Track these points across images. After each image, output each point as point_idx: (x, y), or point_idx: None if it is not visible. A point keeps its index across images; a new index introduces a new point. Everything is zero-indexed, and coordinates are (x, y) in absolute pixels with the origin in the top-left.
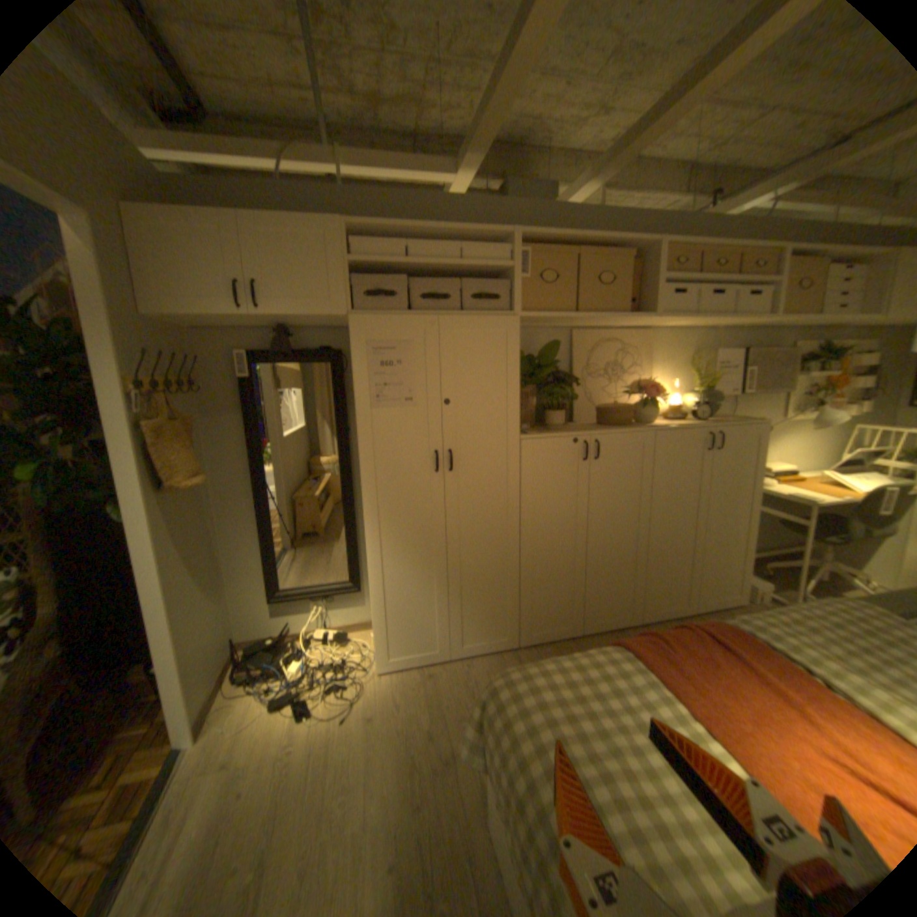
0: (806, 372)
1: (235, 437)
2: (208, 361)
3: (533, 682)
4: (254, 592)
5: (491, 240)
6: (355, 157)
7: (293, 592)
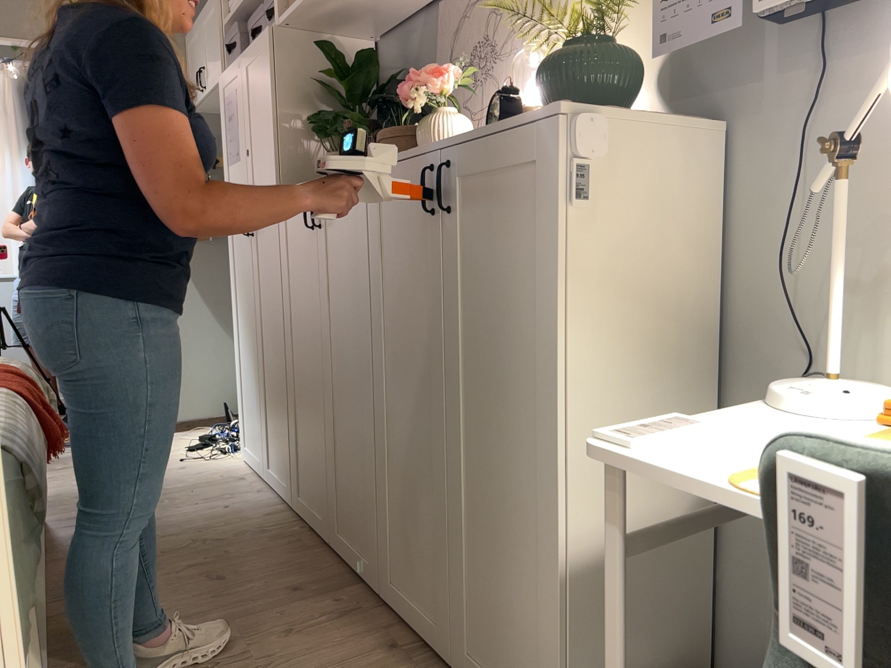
0: None
1: None
2: None
3: None
4: None
5: None
6: None
7: None
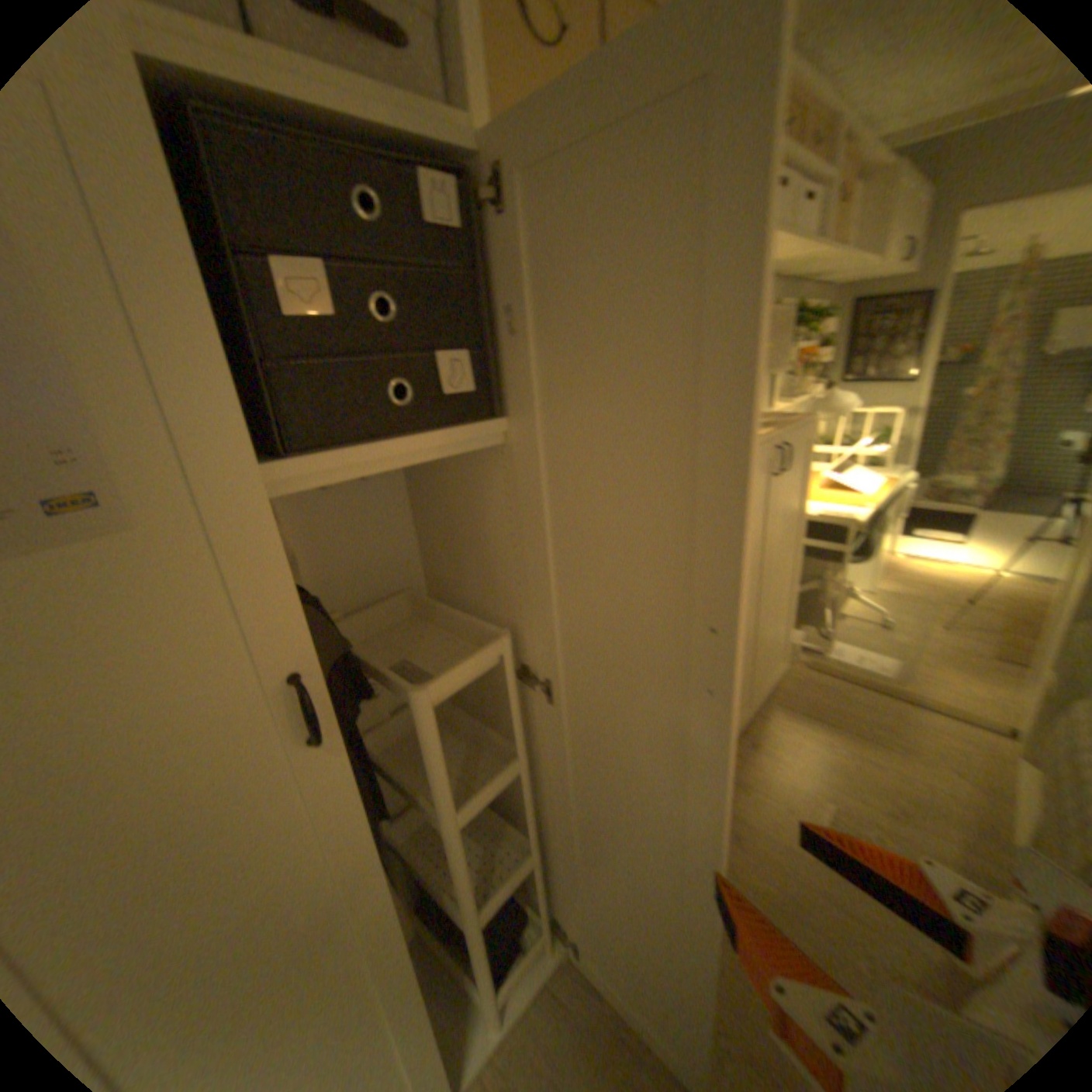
0: (795, 342)
1: None
2: None
3: None
4: None
5: None
6: None
7: None
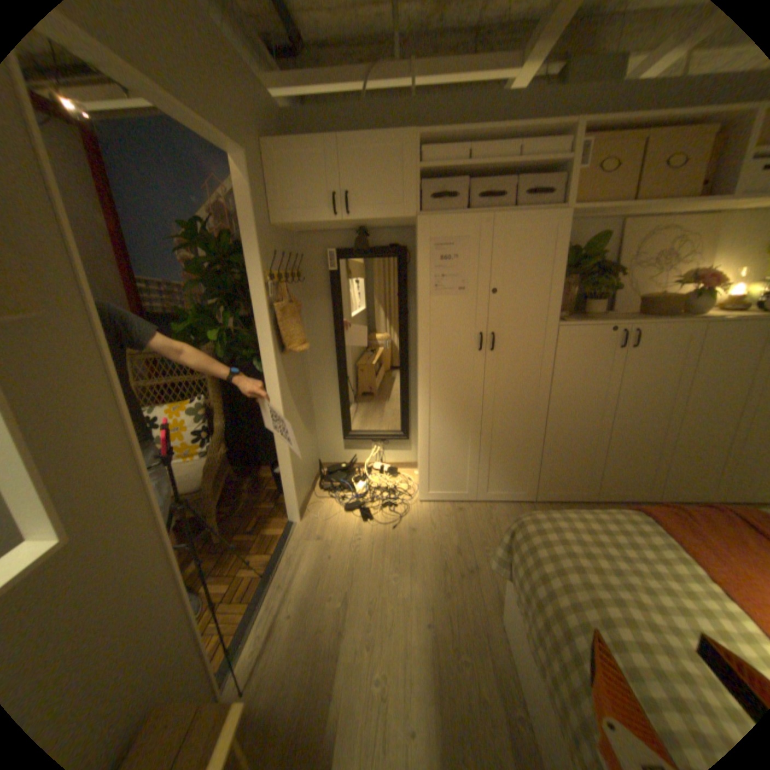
0: None
1: (326, 317)
2: (310, 259)
3: (556, 524)
4: (335, 430)
5: (552, 134)
6: (428, 69)
7: (361, 434)
